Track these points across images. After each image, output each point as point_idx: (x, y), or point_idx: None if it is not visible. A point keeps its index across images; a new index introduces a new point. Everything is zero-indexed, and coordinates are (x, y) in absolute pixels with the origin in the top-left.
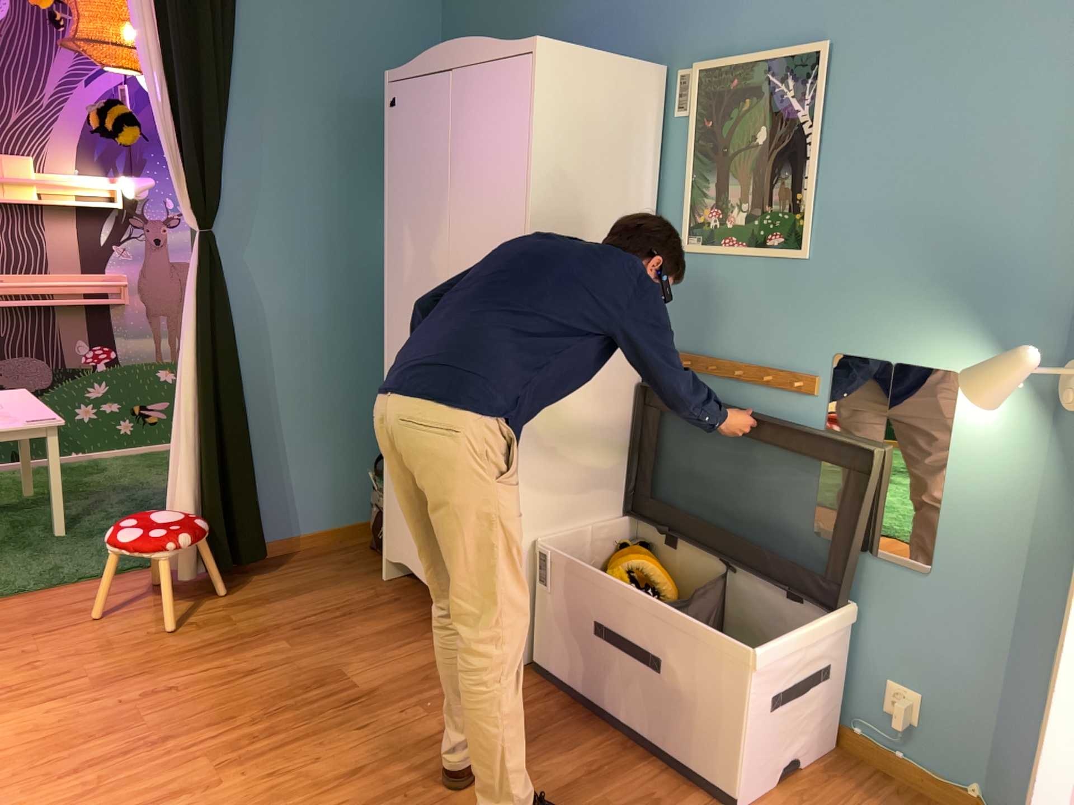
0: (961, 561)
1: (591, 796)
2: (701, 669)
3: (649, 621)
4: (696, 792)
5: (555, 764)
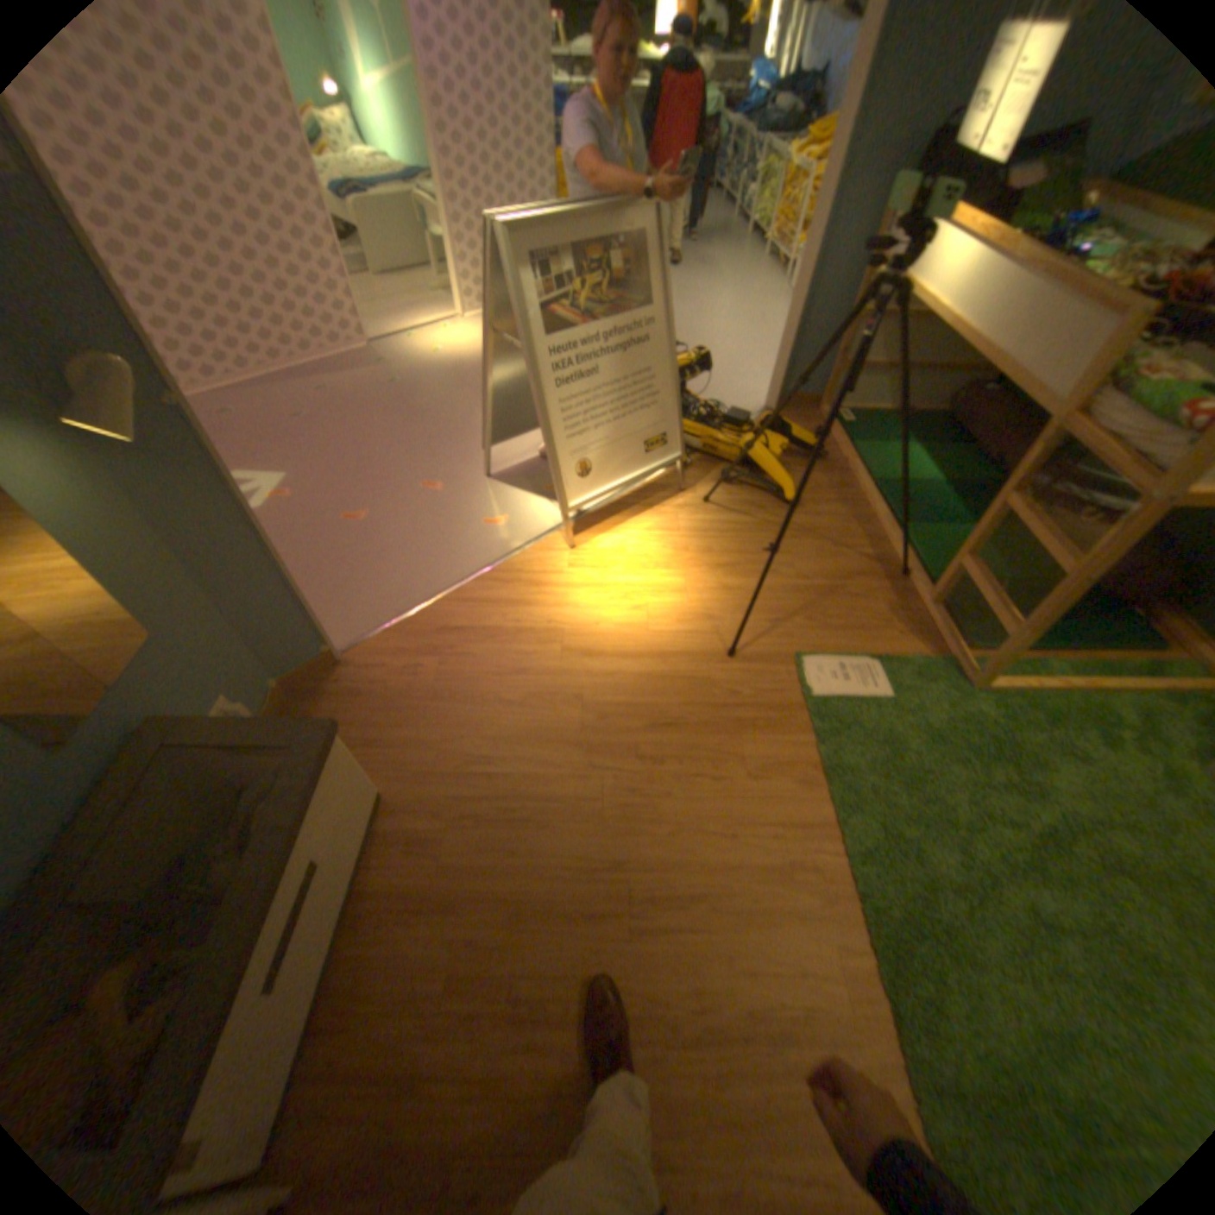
0: (143, 599)
1: (434, 890)
2: (320, 800)
3: (279, 873)
4: (372, 831)
5: (419, 951)
